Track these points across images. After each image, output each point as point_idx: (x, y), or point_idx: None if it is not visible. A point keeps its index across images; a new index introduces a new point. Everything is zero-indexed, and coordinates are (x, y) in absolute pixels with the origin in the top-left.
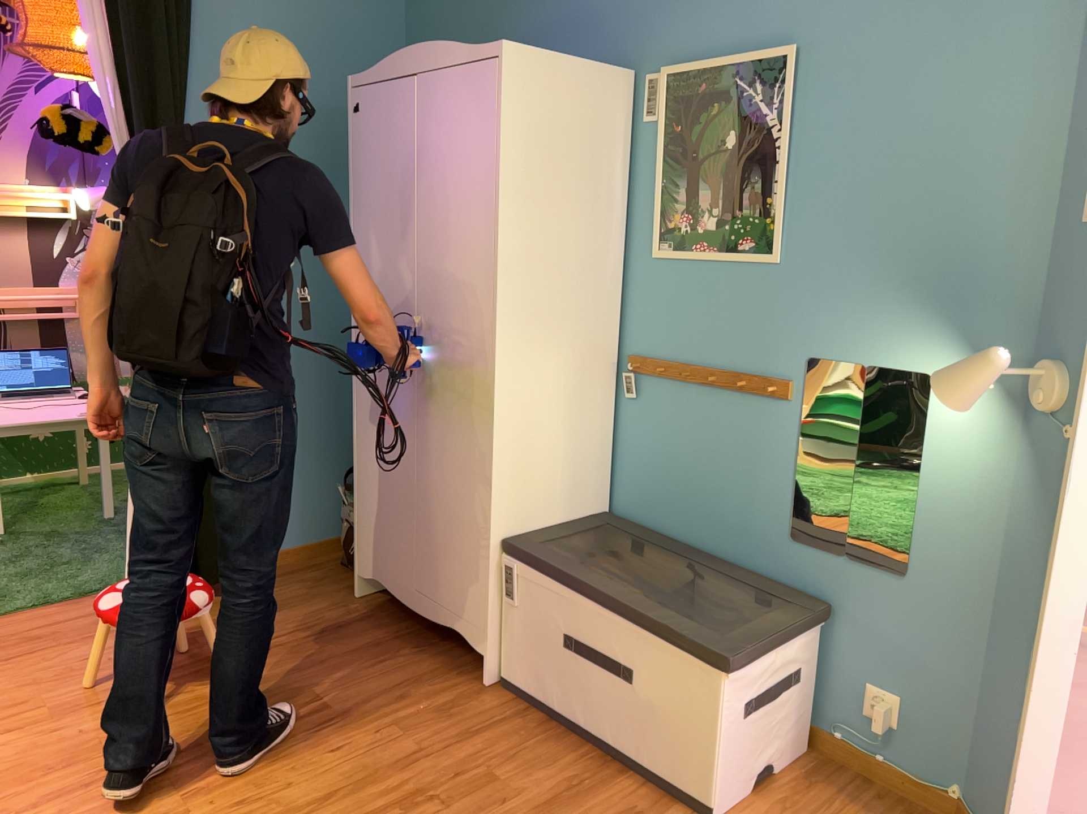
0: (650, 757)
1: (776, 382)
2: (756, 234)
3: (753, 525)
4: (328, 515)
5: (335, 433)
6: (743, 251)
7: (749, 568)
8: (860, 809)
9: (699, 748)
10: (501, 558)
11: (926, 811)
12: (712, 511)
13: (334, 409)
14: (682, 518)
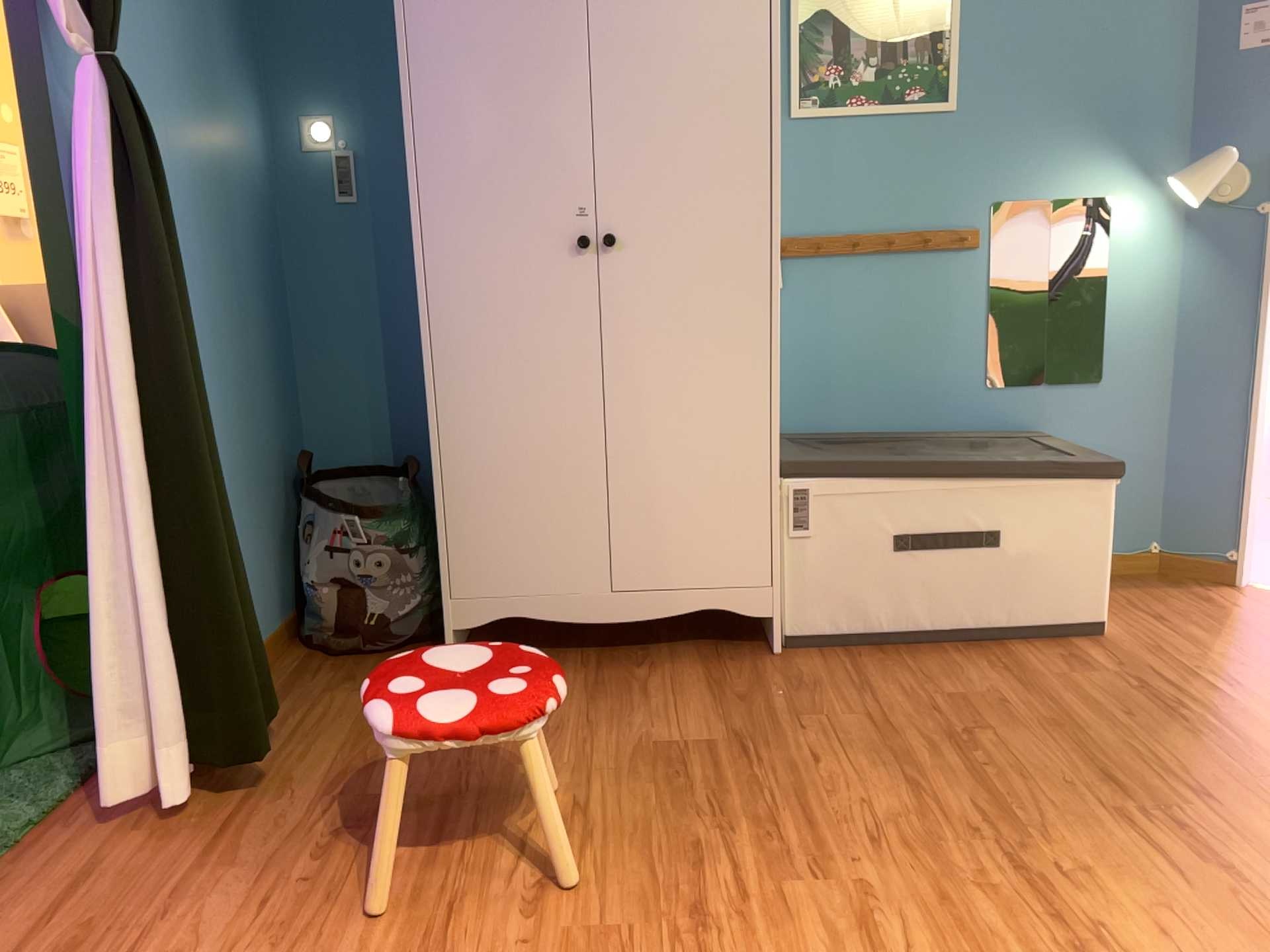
0: (1020, 614)
1: (963, 233)
2: (926, 83)
3: (944, 387)
4: (270, 591)
5: (259, 452)
6: (912, 102)
7: (944, 432)
8: (1121, 590)
9: (1082, 573)
10: (781, 485)
11: (1141, 575)
12: (893, 389)
13: (254, 412)
14: (855, 408)
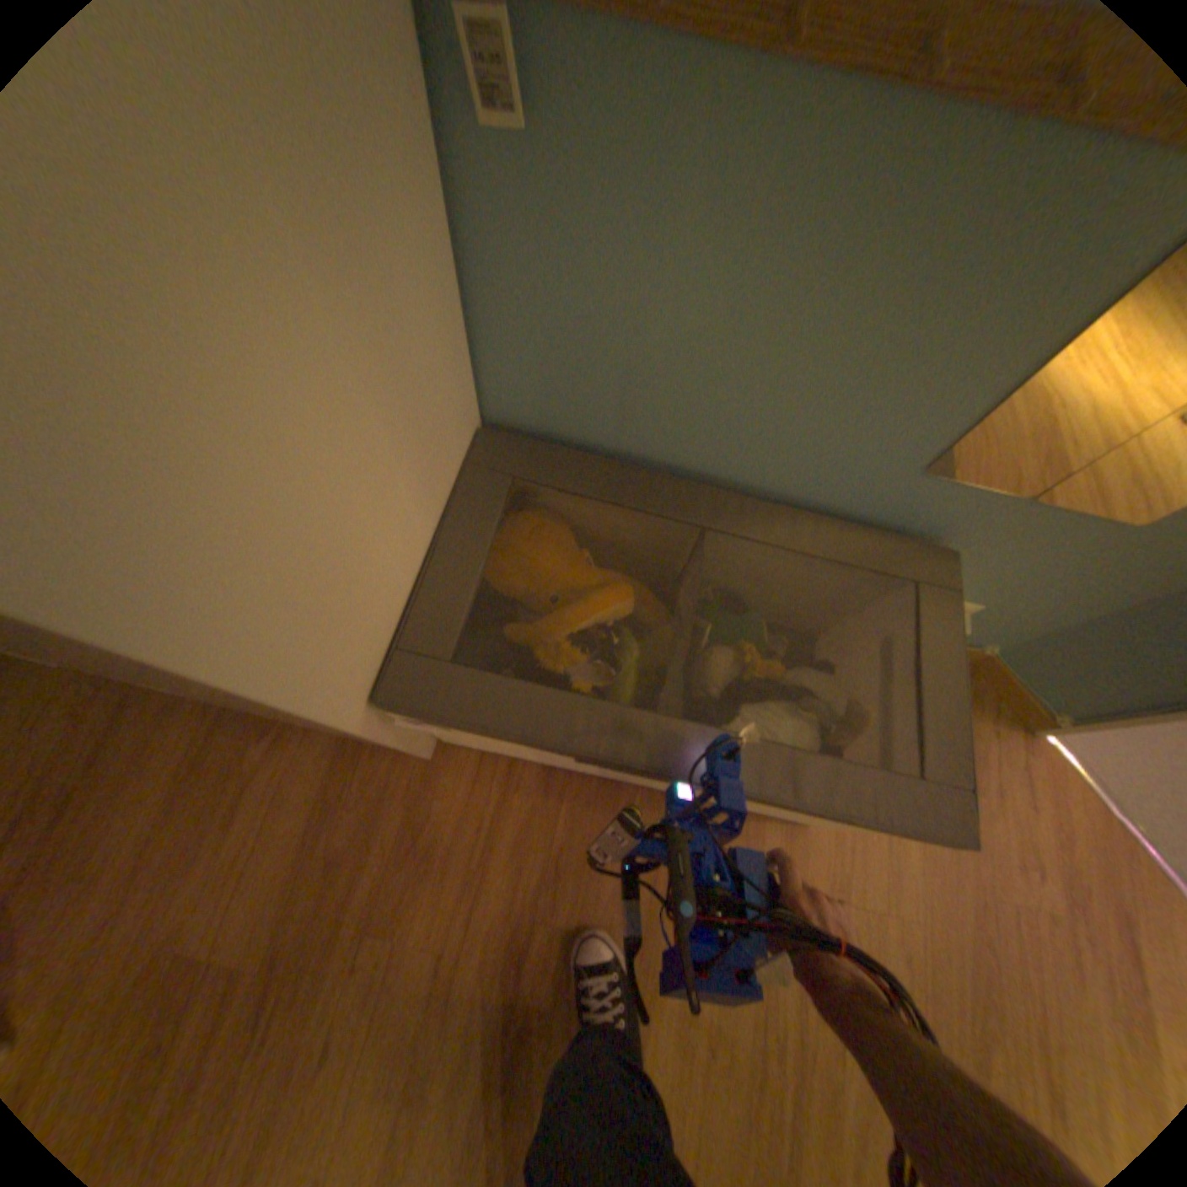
0: None
1: None
2: None
3: (853, 448)
4: None
5: None
6: None
7: (809, 500)
8: None
9: None
10: (388, 716)
11: None
12: (754, 424)
13: None
14: (673, 429)
